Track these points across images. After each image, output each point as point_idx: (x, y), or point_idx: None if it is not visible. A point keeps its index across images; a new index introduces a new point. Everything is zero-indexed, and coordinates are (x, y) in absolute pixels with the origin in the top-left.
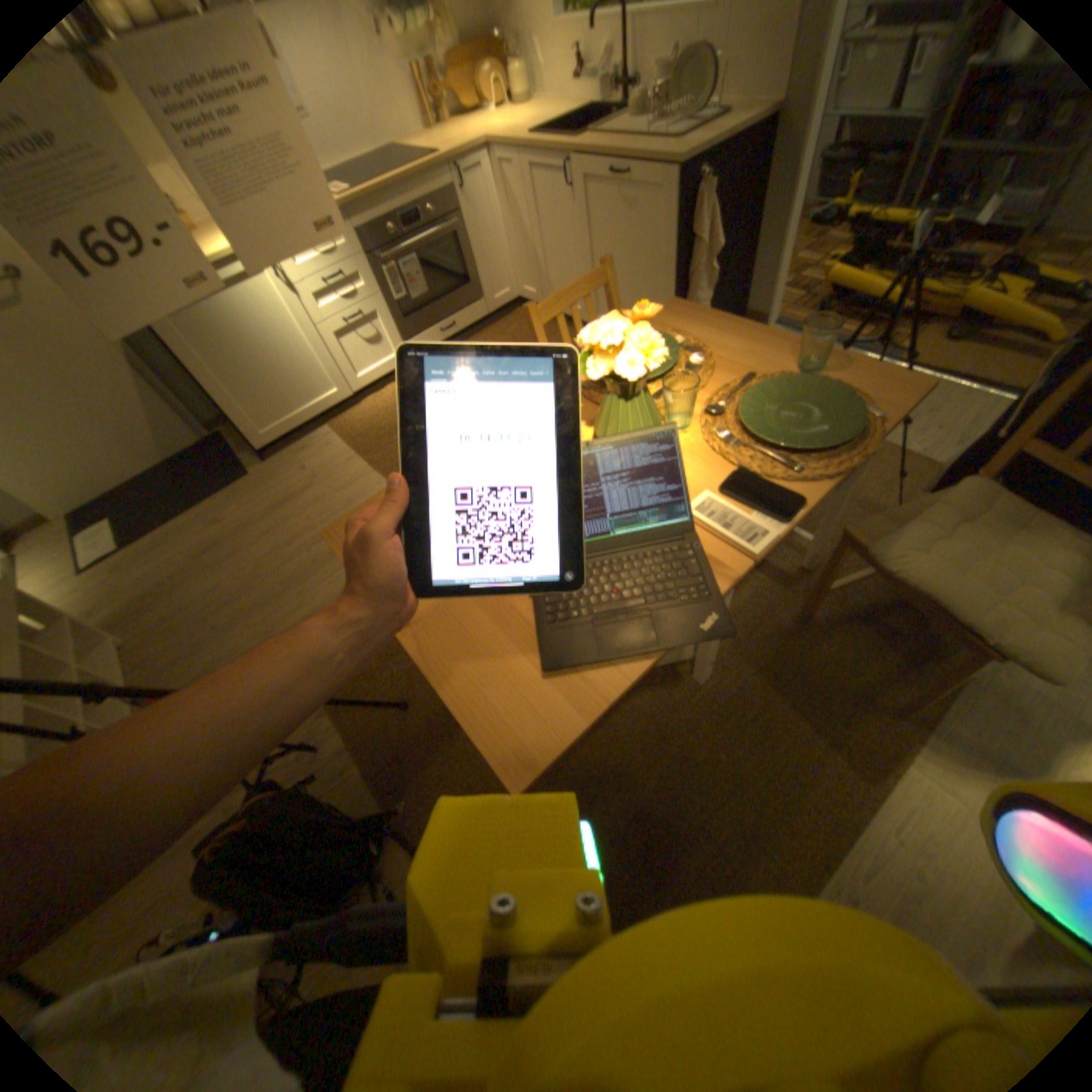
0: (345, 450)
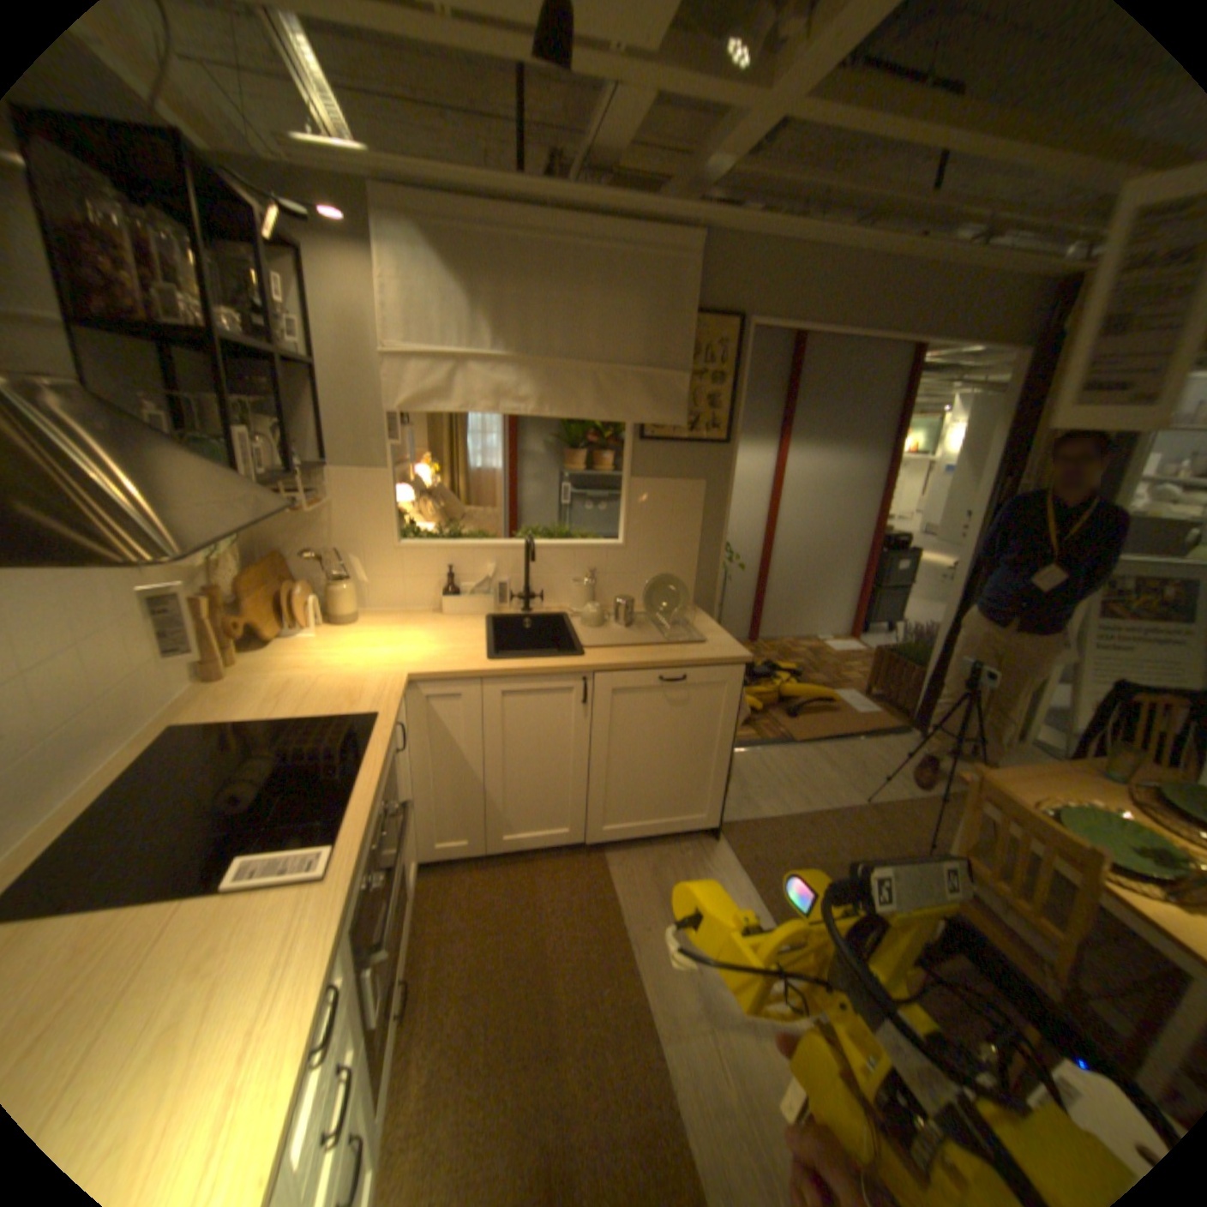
0: None
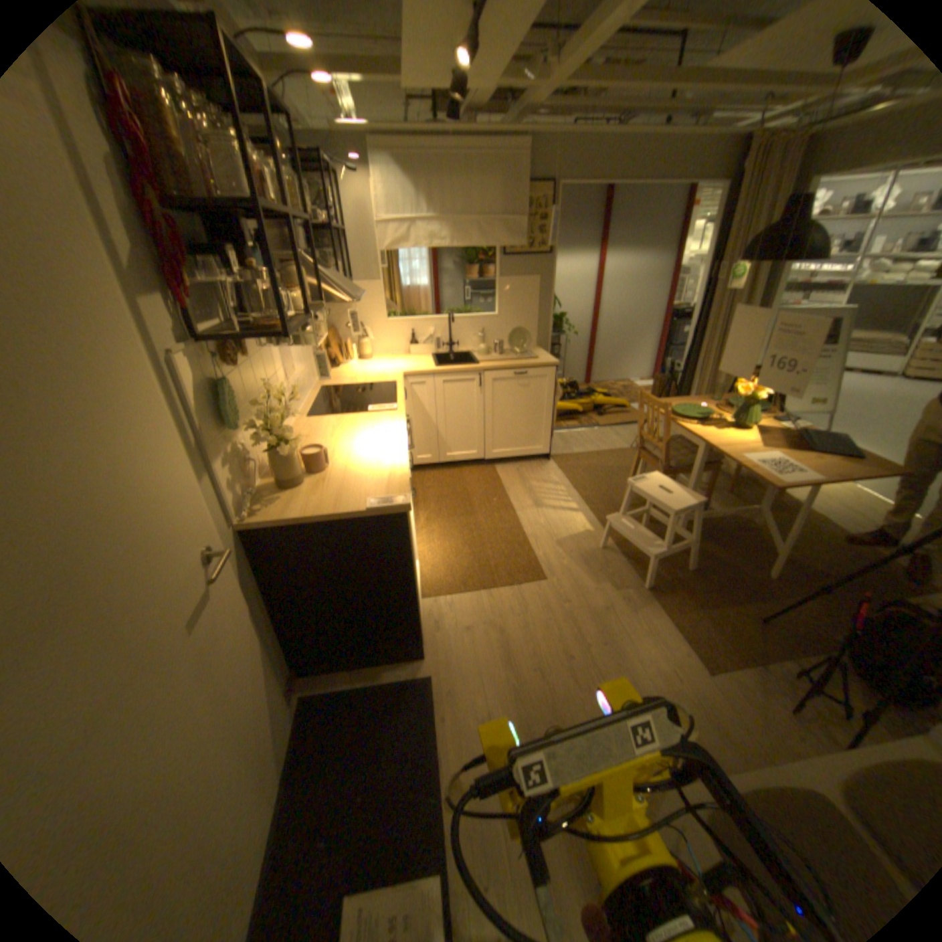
0: (482, 594)
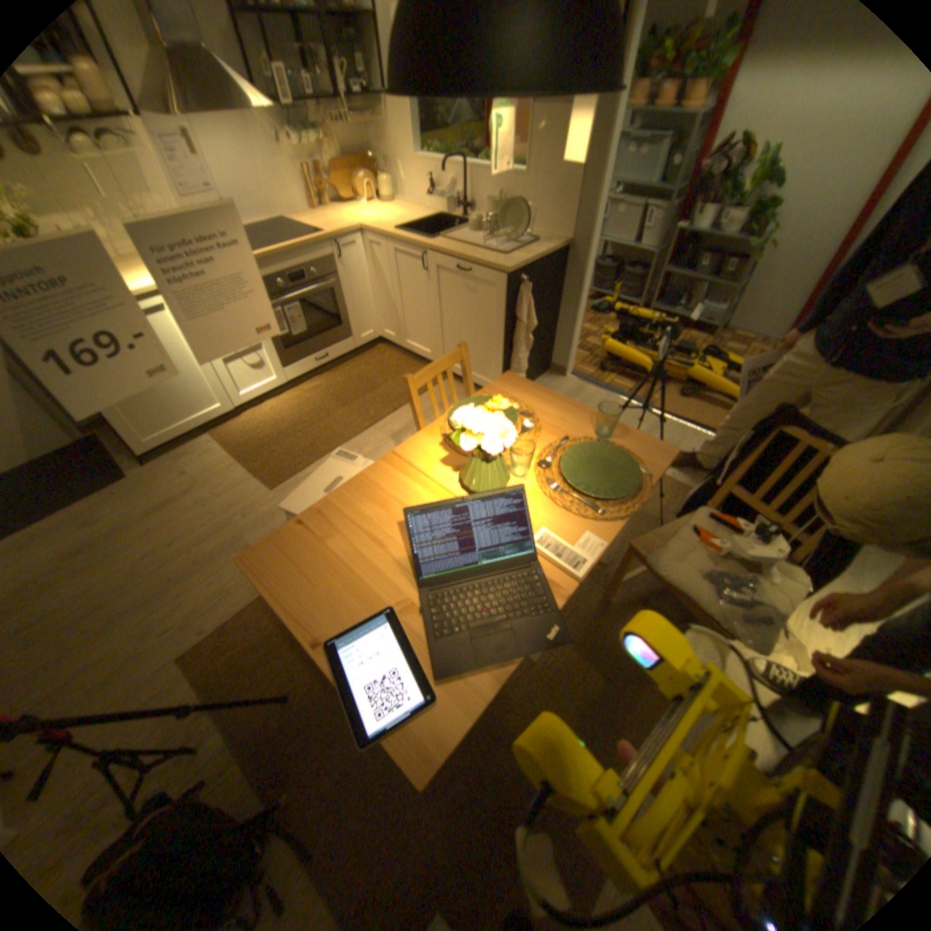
0: (227, 460)
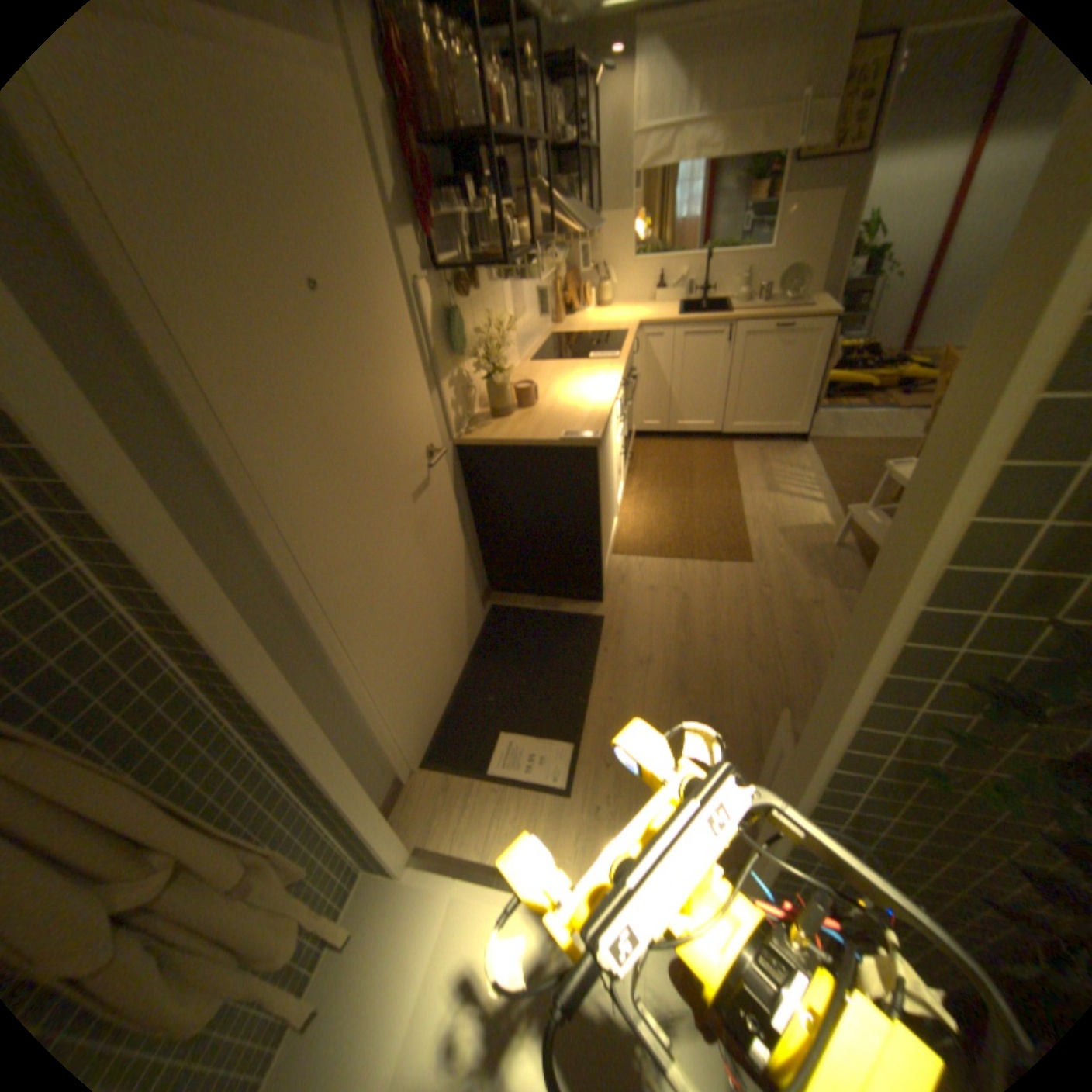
0: (675, 562)
